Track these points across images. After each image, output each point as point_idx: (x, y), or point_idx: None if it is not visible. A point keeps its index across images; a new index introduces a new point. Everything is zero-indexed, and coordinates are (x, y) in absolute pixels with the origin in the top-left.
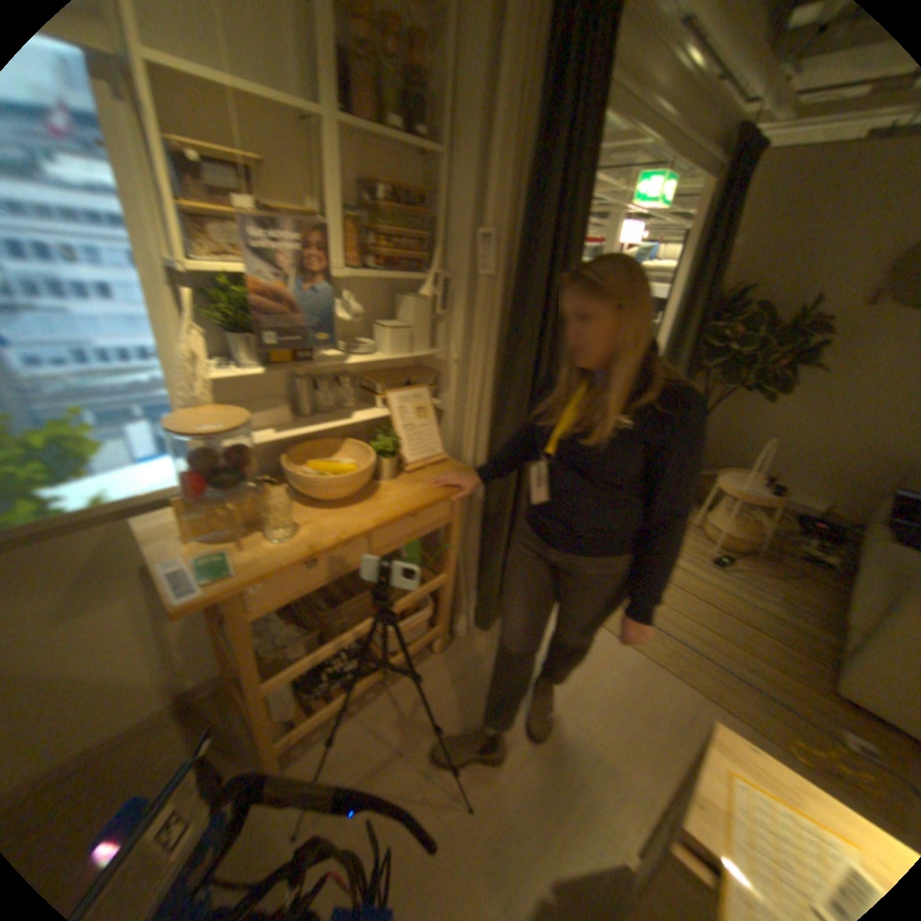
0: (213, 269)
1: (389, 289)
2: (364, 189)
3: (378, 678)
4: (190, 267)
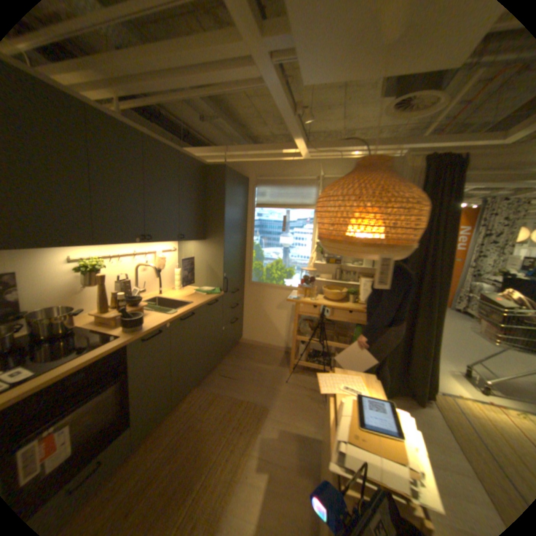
0: None
1: None
2: None
3: (328, 370)
4: None
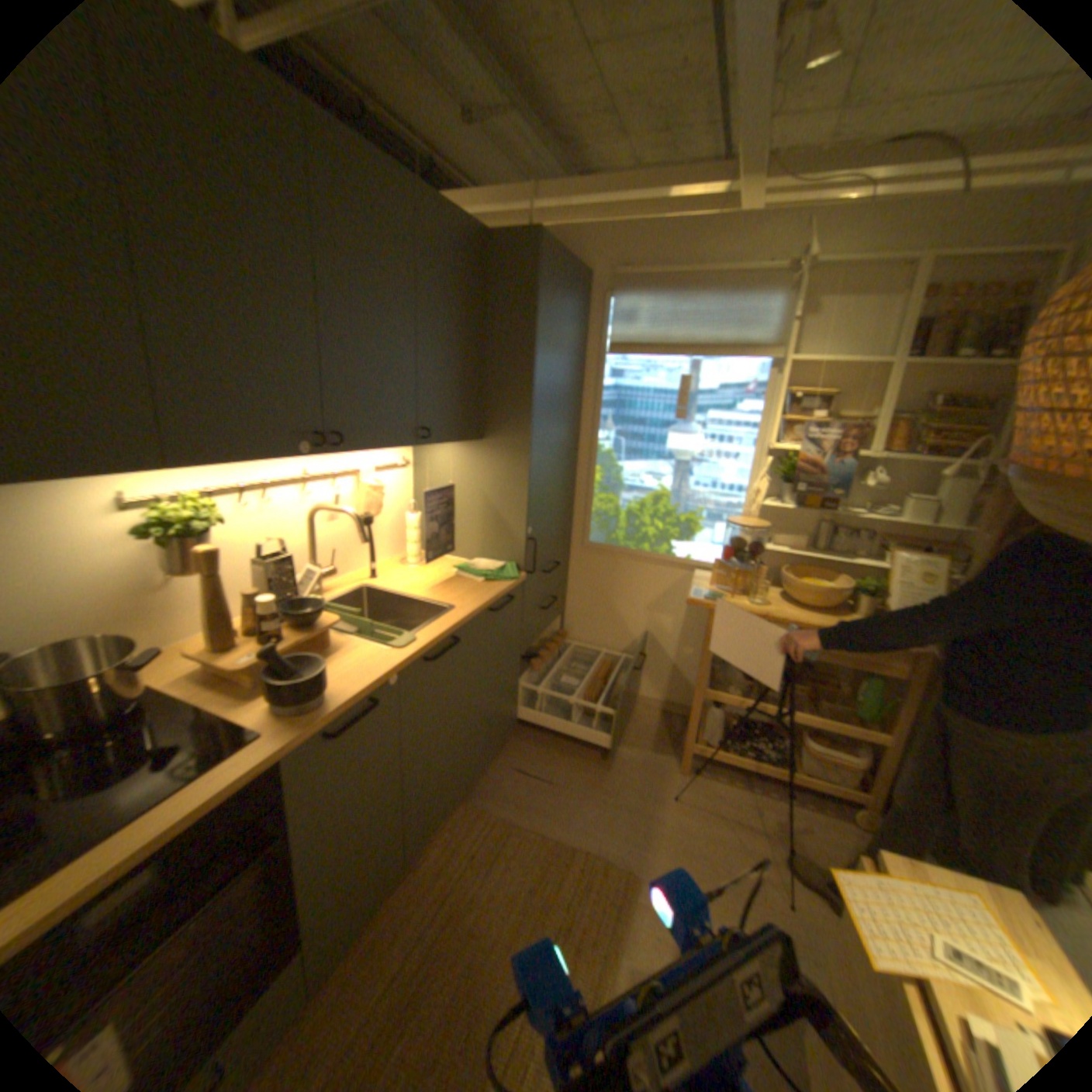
0: (790, 448)
1: (940, 470)
2: (935, 396)
3: (784, 777)
4: (779, 447)
